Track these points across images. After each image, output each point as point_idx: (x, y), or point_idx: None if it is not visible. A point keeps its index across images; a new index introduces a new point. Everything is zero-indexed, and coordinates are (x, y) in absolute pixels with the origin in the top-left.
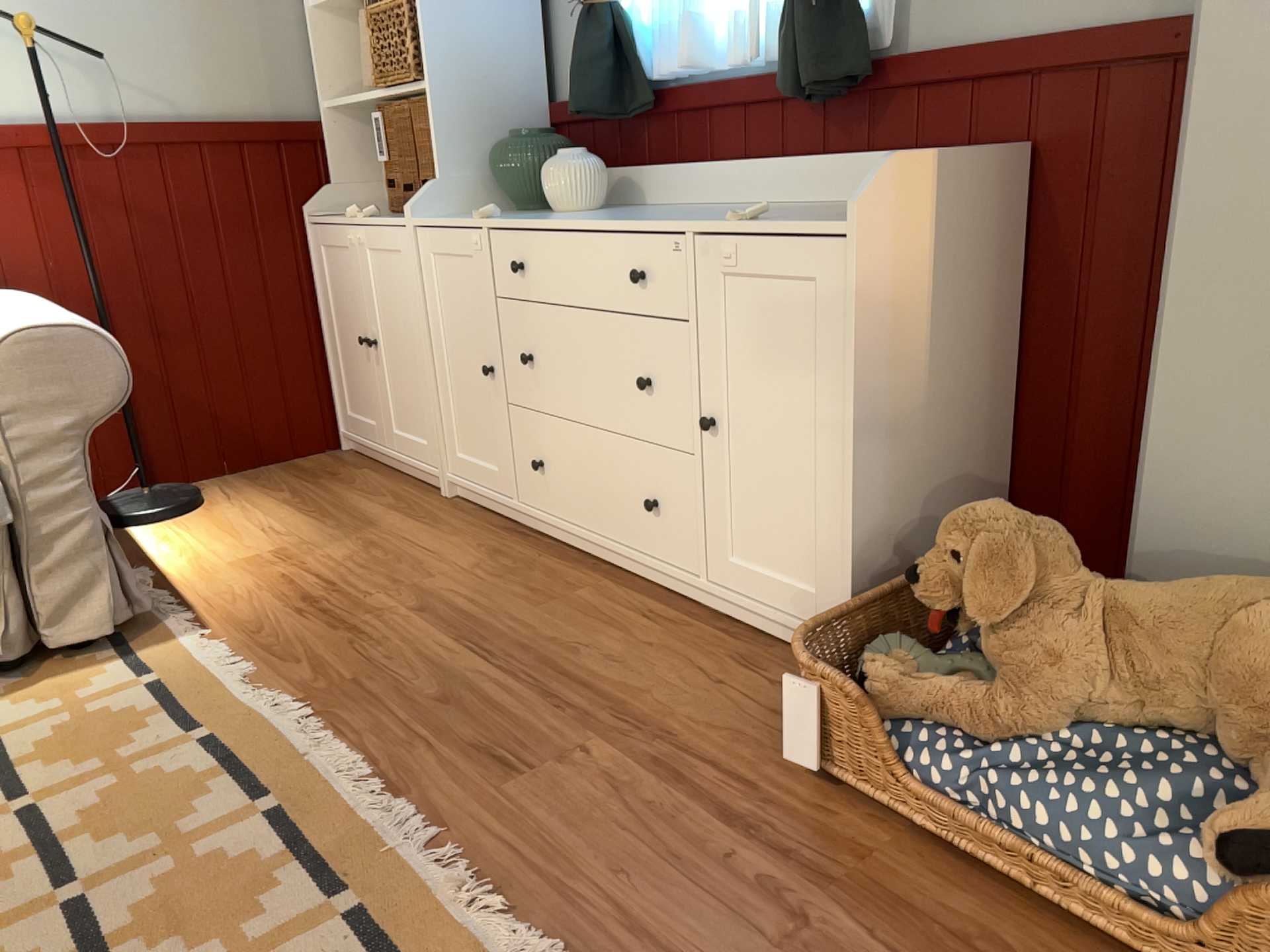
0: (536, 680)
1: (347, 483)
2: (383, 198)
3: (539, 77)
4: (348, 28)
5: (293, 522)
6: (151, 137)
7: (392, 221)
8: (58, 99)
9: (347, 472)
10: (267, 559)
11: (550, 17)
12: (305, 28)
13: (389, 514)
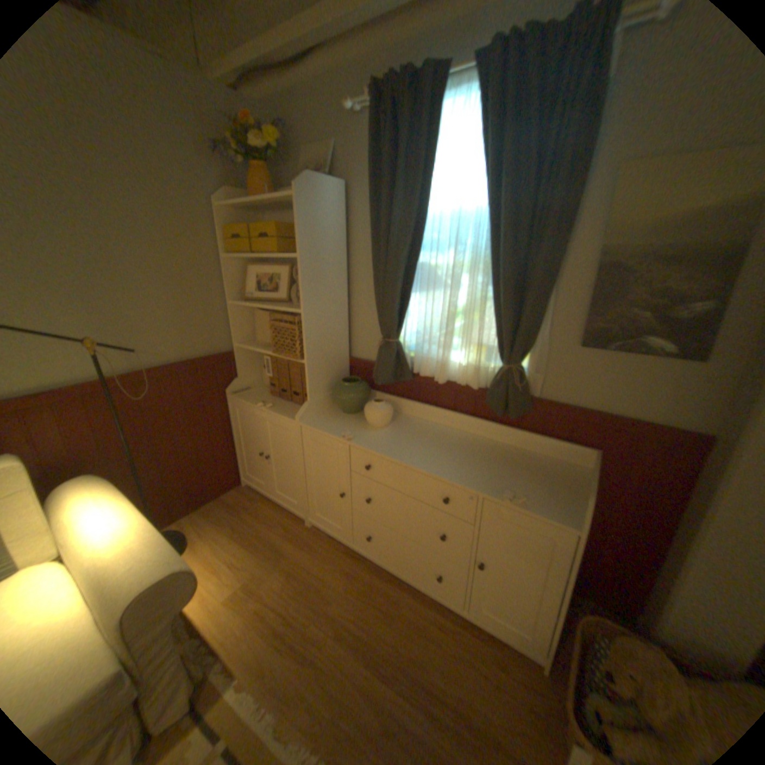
0: (420, 702)
1: (255, 517)
2: (260, 377)
3: (347, 347)
4: (246, 308)
5: (241, 557)
6: (152, 373)
7: (283, 414)
8: (100, 363)
9: (251, 506)
10: (240, 597)
11: (351, 321)
12: (225, 309)
13: (286, 545)
